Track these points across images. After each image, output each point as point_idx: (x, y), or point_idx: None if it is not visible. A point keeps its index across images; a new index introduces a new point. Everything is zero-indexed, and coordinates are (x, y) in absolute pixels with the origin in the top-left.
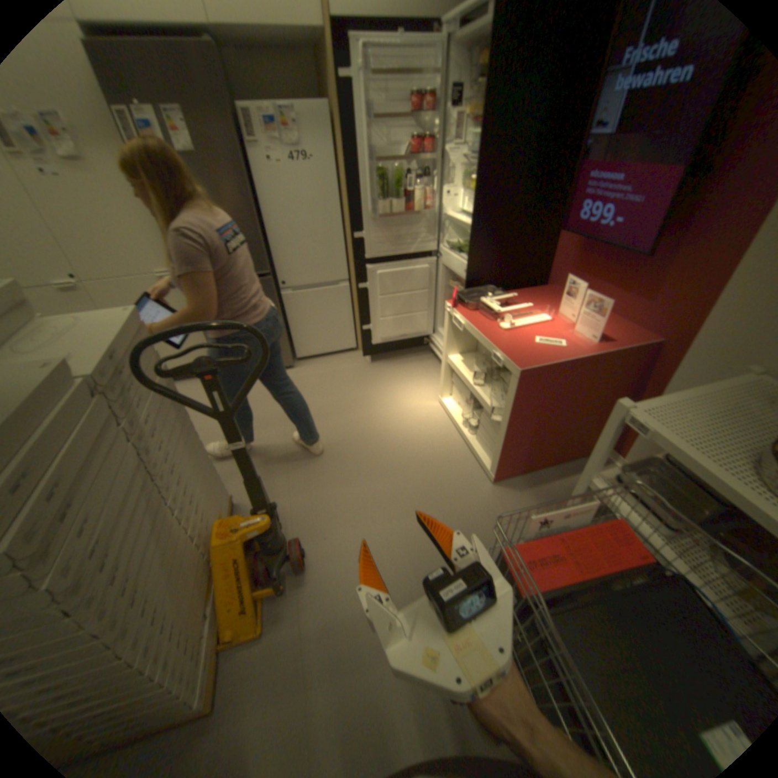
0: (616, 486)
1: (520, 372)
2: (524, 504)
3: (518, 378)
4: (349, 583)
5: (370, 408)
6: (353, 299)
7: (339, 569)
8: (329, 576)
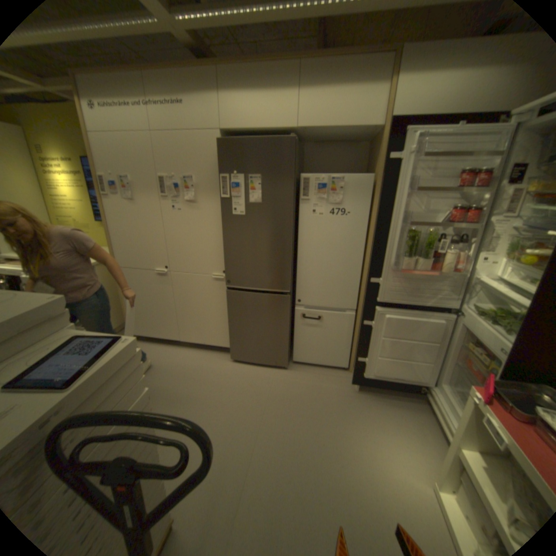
0: None
1: None
2: None
3: None
4: None
5: (345, 455)
6: (355, 326)
7: None
8: None
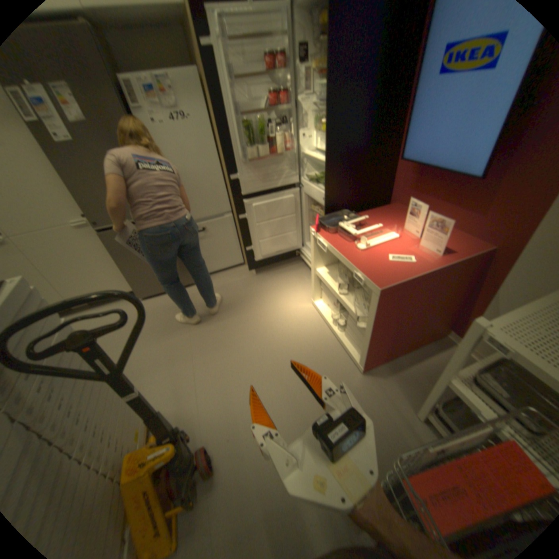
0: (473, 386)
1: (379, 290)
2: (389, 389)
3: (378, 295)
4: (250, 481)
5: (257, 313)
6: (236, 225)
7: (240, 468)
8: (233, 476)
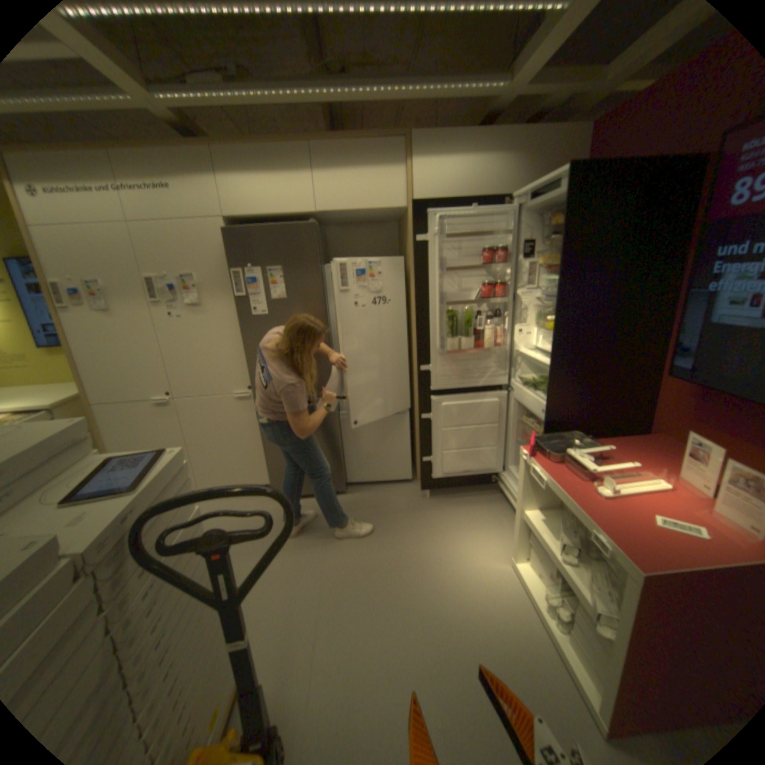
0: None
1: (643, 578)
2: None
3: (641, 585)
4: None
5: (423, 560)
6: (414, 425)
7: None
8: None
